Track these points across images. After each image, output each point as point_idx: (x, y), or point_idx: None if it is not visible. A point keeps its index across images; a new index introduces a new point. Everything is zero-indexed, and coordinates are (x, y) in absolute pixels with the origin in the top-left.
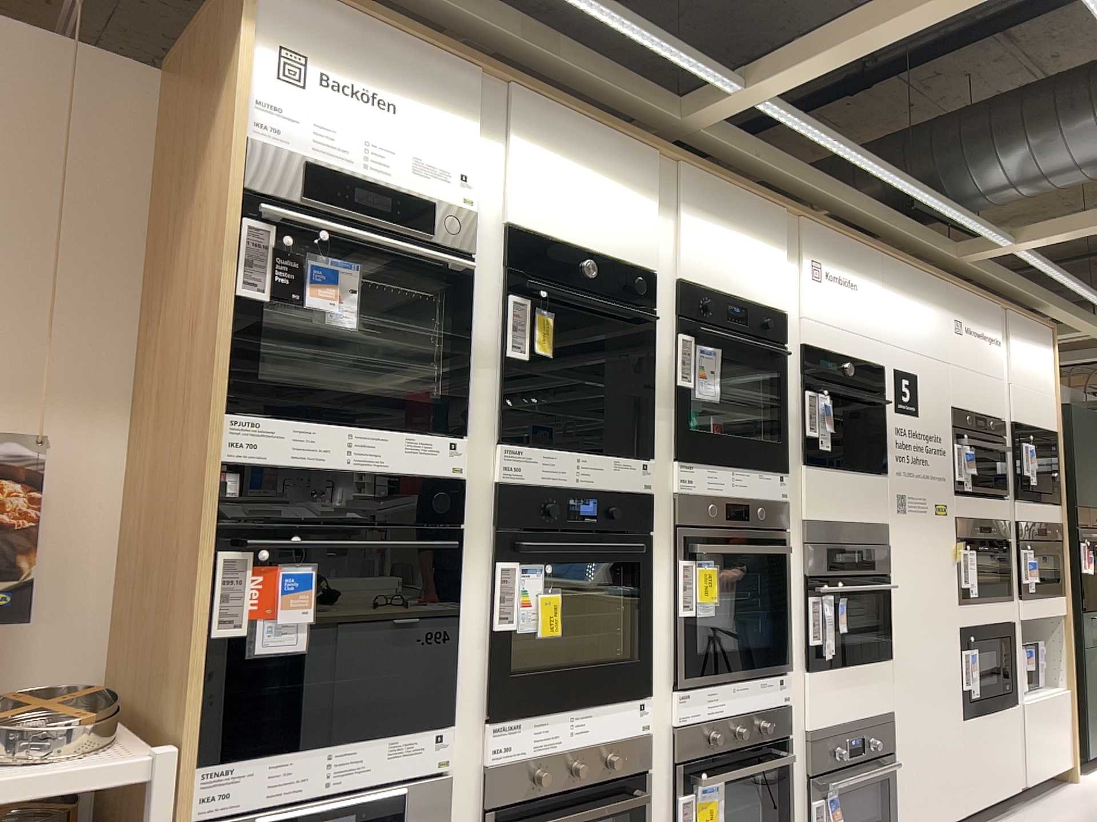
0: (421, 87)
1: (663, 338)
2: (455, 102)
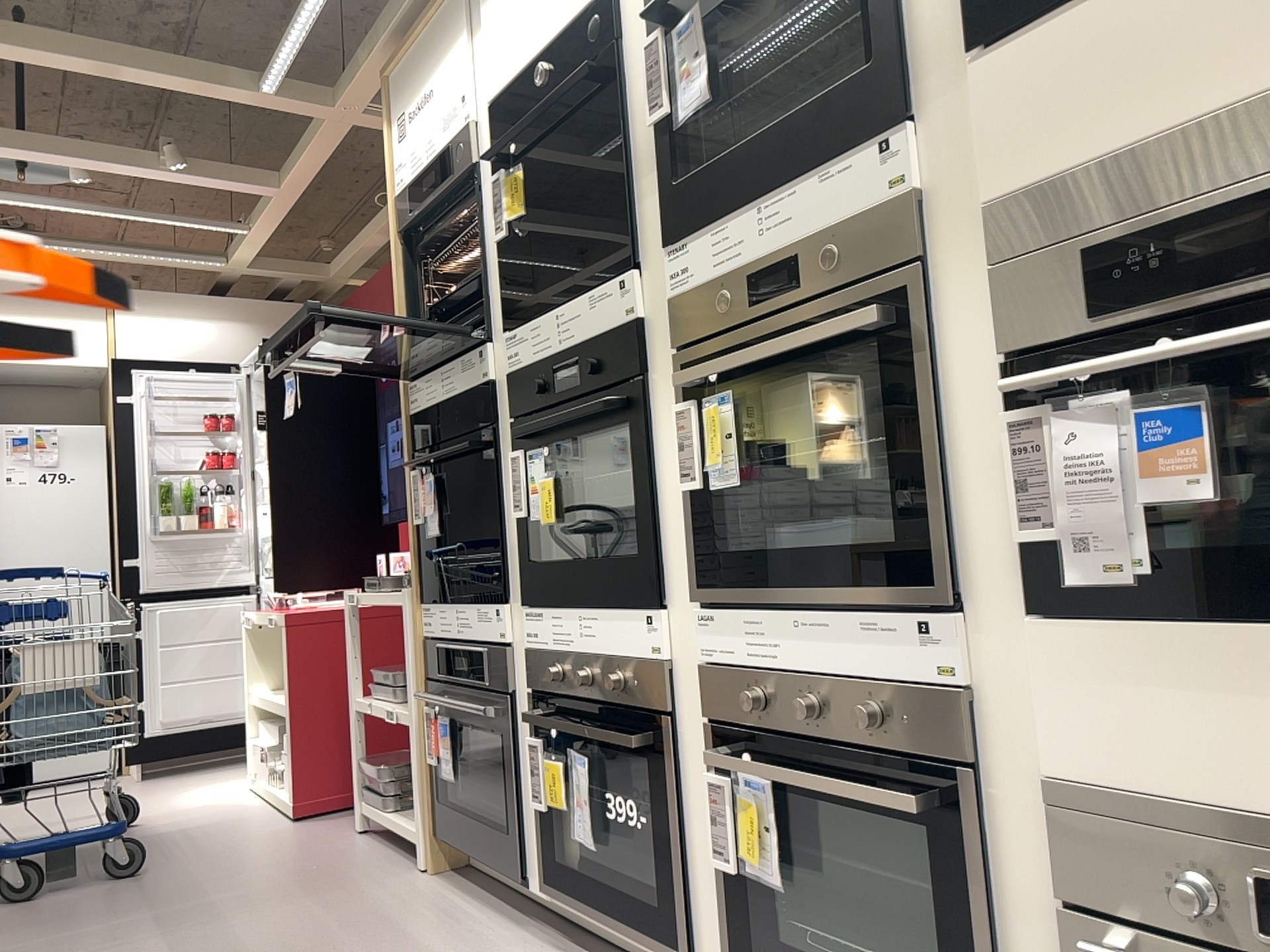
0: (433, 49)
1: (629, 63)
2: (448, 30)
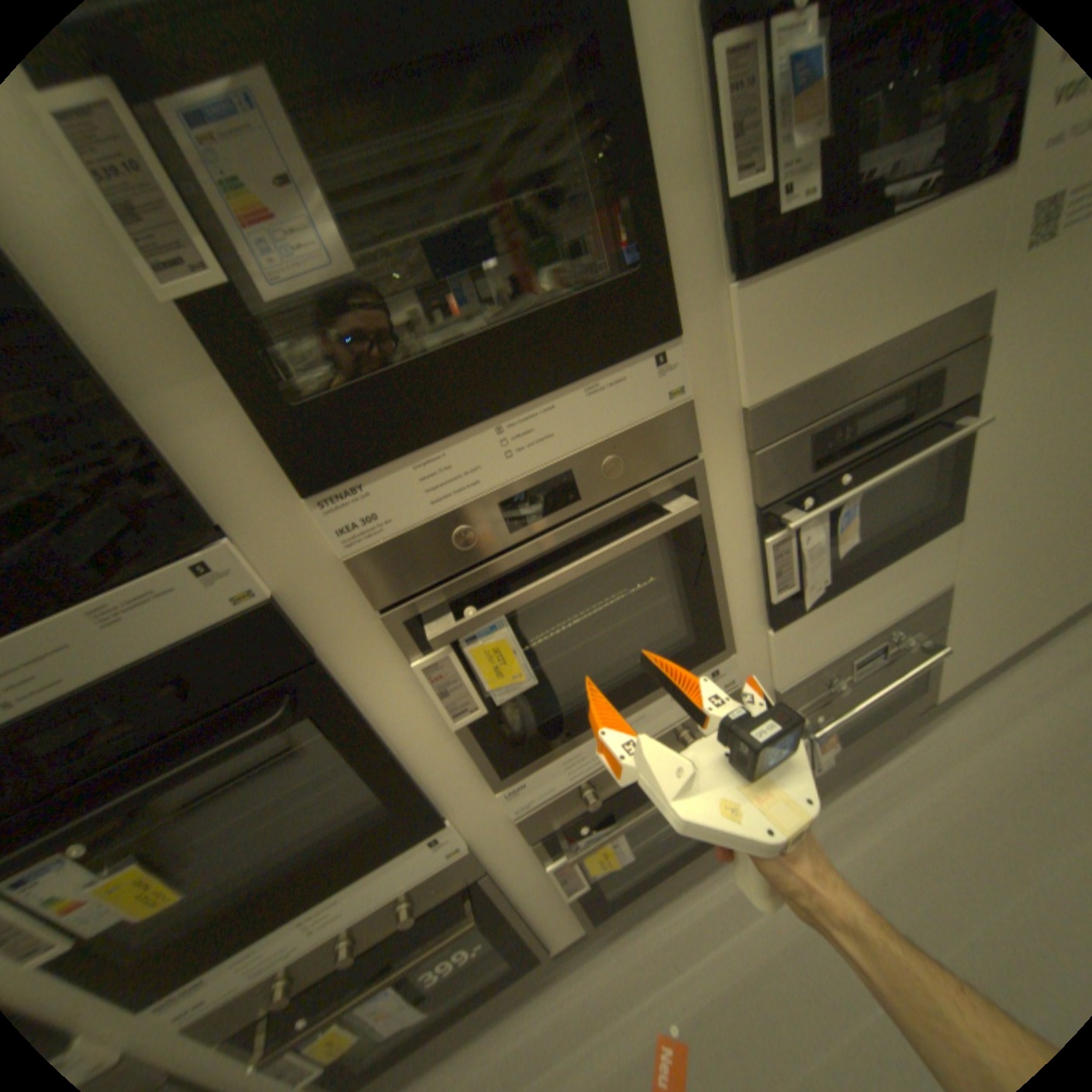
0: None
1: None
2: None
